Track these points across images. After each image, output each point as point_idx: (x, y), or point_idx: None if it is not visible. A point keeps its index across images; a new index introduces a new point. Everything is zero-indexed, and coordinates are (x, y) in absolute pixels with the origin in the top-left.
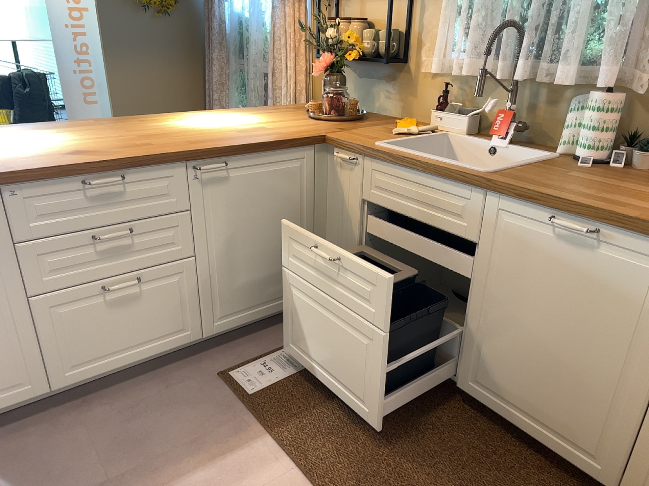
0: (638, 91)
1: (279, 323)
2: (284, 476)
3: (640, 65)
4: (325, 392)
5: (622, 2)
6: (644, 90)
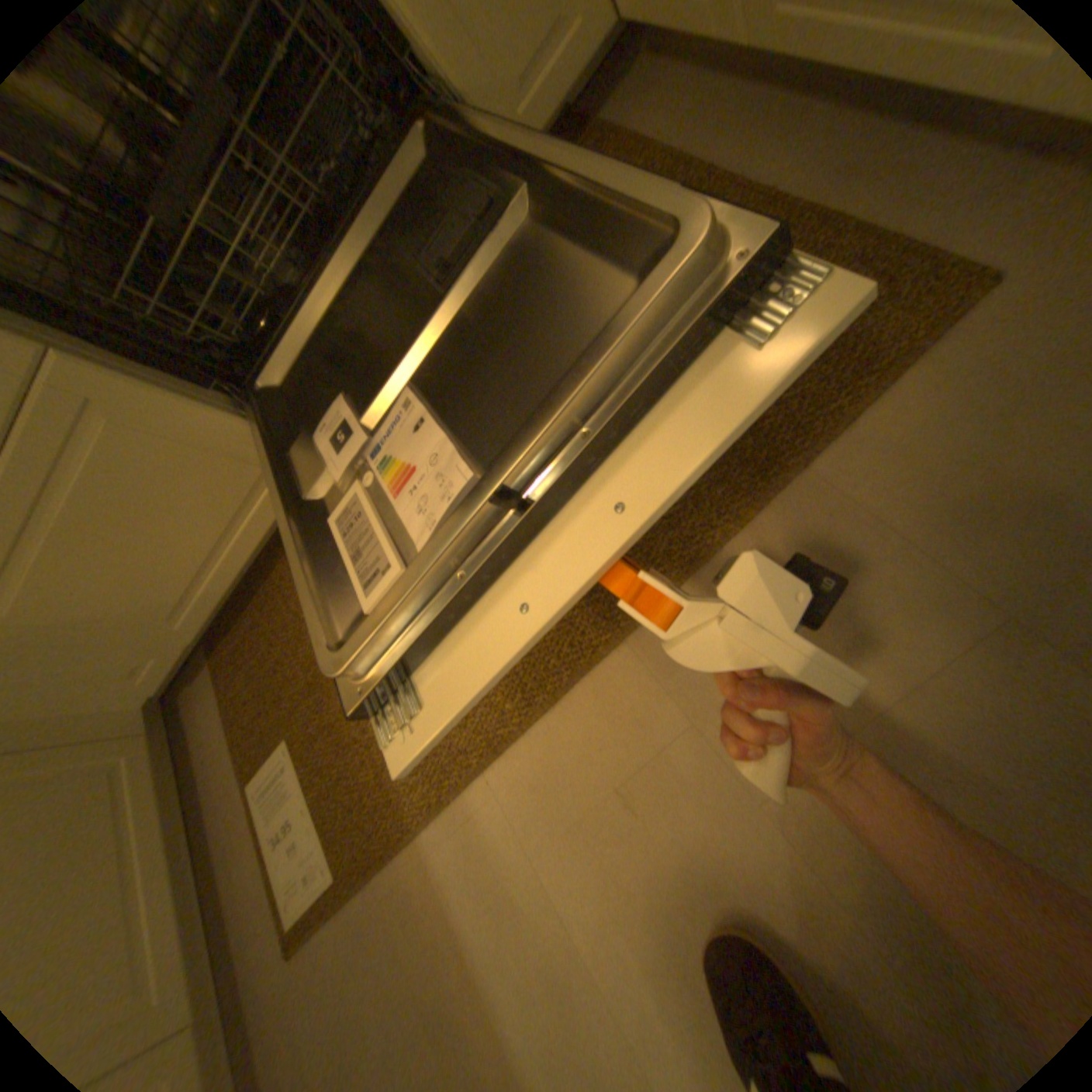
0: None
1: (195, 802)
2: (498, 803)
3: None
4: (331, 705)
5: None
6: None
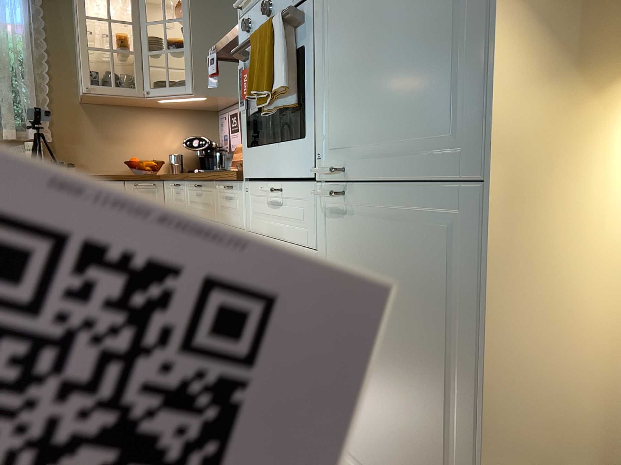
0: (49, 140)
1: None
2: None
3: (42, 129)
4: None
5: (27, 100)
6: (52, 139)
